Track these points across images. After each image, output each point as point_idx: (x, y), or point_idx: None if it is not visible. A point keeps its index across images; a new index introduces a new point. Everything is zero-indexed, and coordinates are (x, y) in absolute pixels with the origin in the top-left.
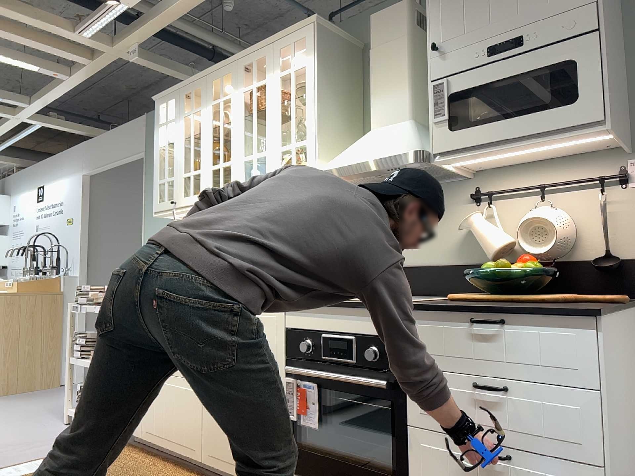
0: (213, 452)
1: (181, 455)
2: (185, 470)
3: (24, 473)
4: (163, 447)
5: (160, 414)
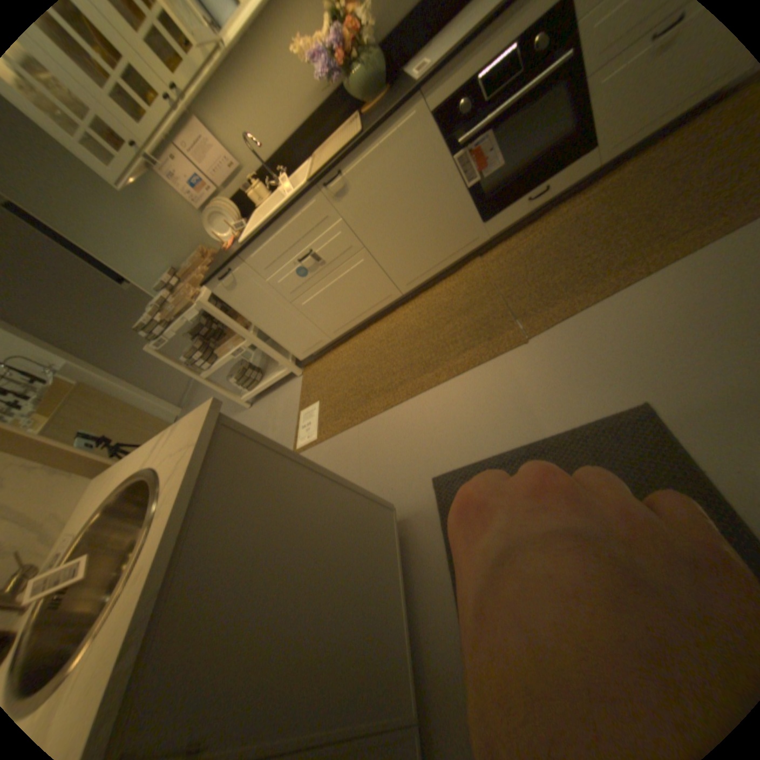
0: (411, 277)
1: (381, 309)
2: (388, 315)
3: (315, 419)
4: (360, 322)
5: (339, 308)
